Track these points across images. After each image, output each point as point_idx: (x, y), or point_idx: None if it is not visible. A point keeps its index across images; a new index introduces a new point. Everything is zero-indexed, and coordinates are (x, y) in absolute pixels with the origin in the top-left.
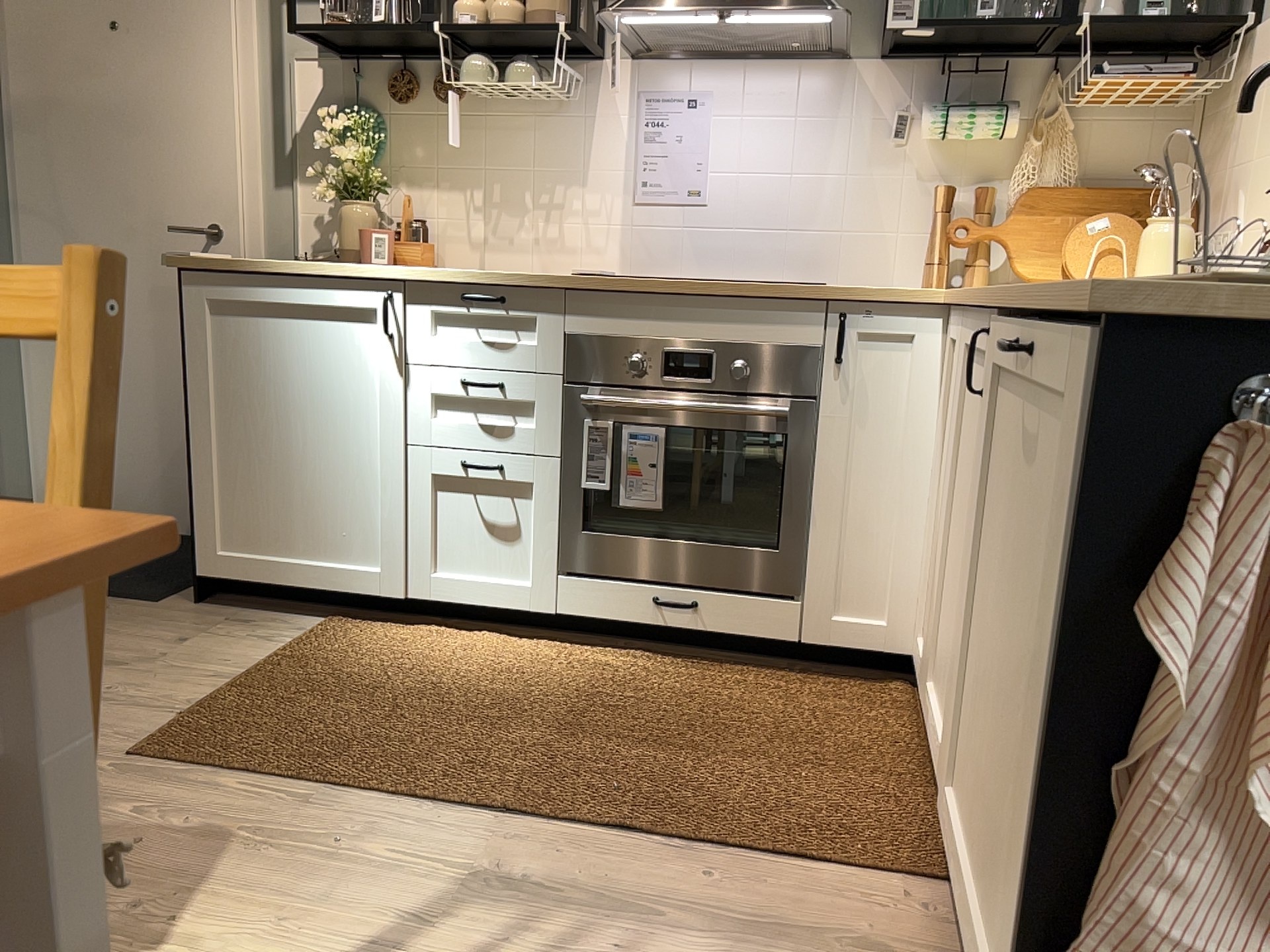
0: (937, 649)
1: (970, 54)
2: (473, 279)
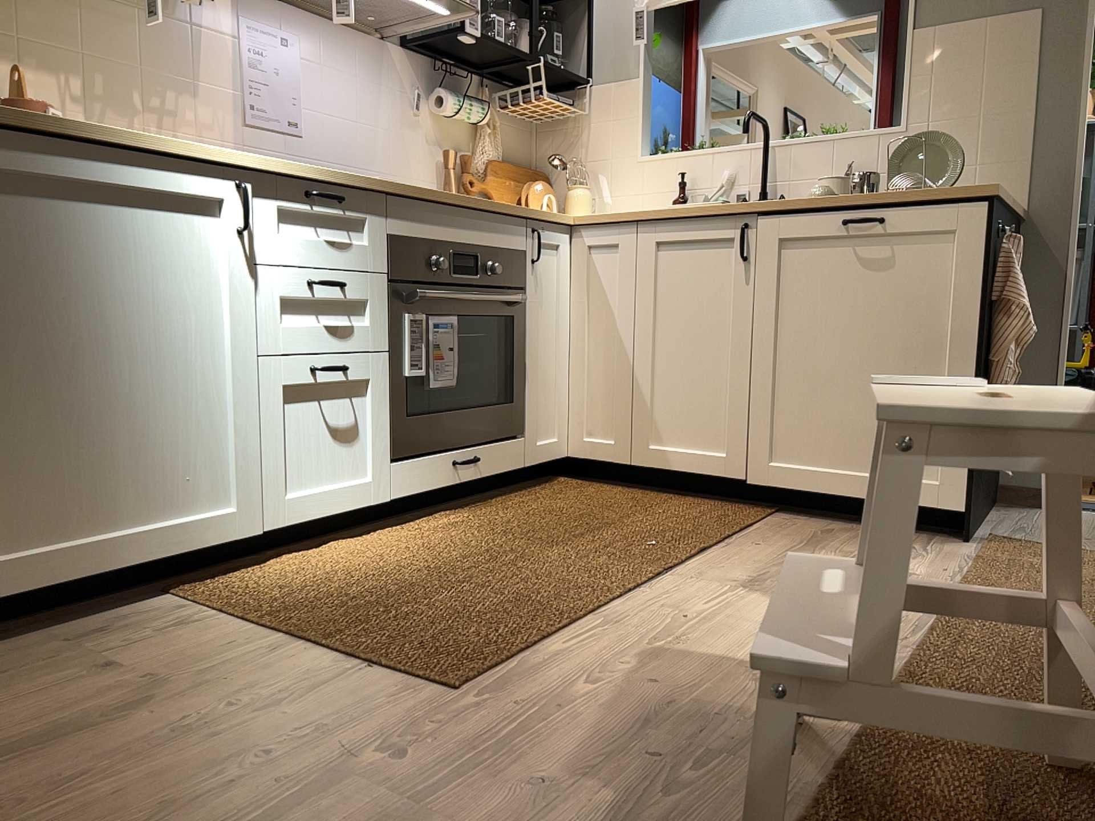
0: (650, 423)
1: (449, 60)
2: (322, 176)
